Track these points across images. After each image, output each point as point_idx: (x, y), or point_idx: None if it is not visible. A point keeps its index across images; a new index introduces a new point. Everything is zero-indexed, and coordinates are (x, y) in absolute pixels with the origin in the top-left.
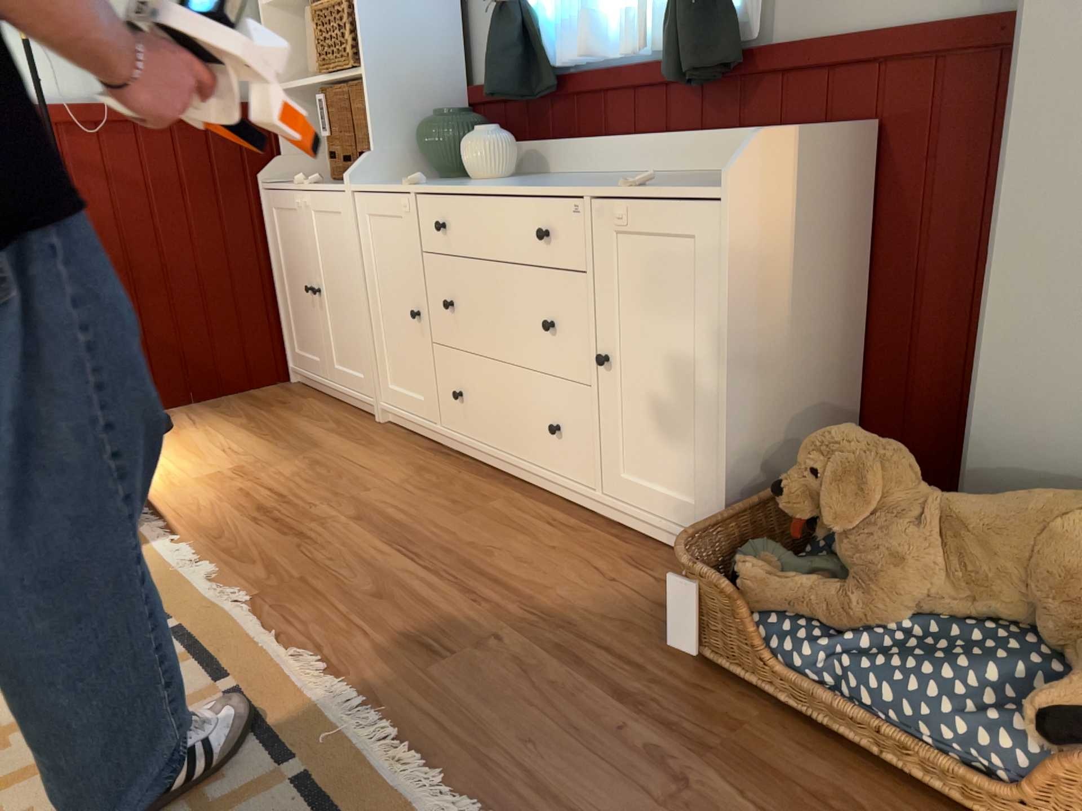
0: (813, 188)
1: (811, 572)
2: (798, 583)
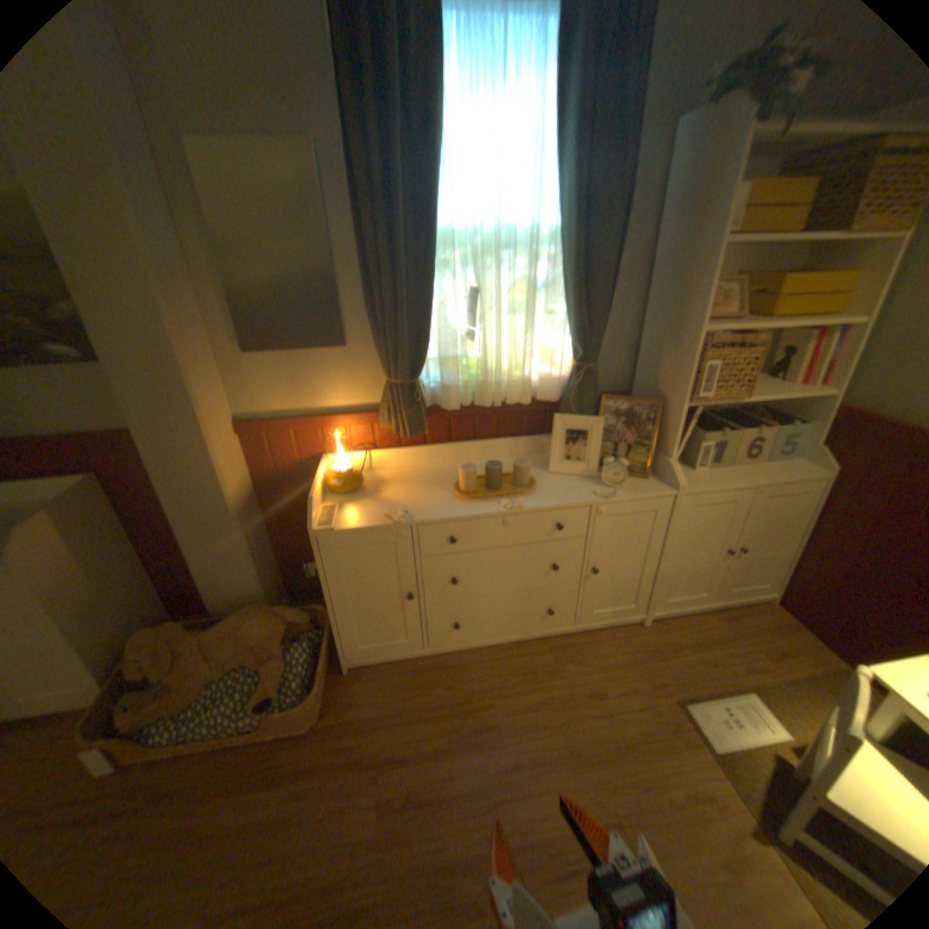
0: (72, 526)
1: (156, 696)
2: (150, 710)
